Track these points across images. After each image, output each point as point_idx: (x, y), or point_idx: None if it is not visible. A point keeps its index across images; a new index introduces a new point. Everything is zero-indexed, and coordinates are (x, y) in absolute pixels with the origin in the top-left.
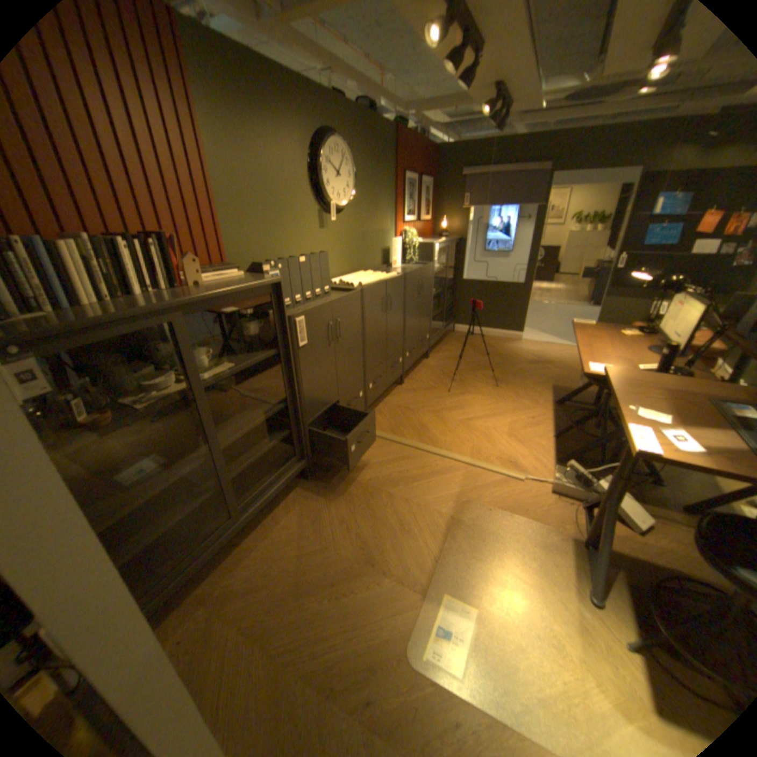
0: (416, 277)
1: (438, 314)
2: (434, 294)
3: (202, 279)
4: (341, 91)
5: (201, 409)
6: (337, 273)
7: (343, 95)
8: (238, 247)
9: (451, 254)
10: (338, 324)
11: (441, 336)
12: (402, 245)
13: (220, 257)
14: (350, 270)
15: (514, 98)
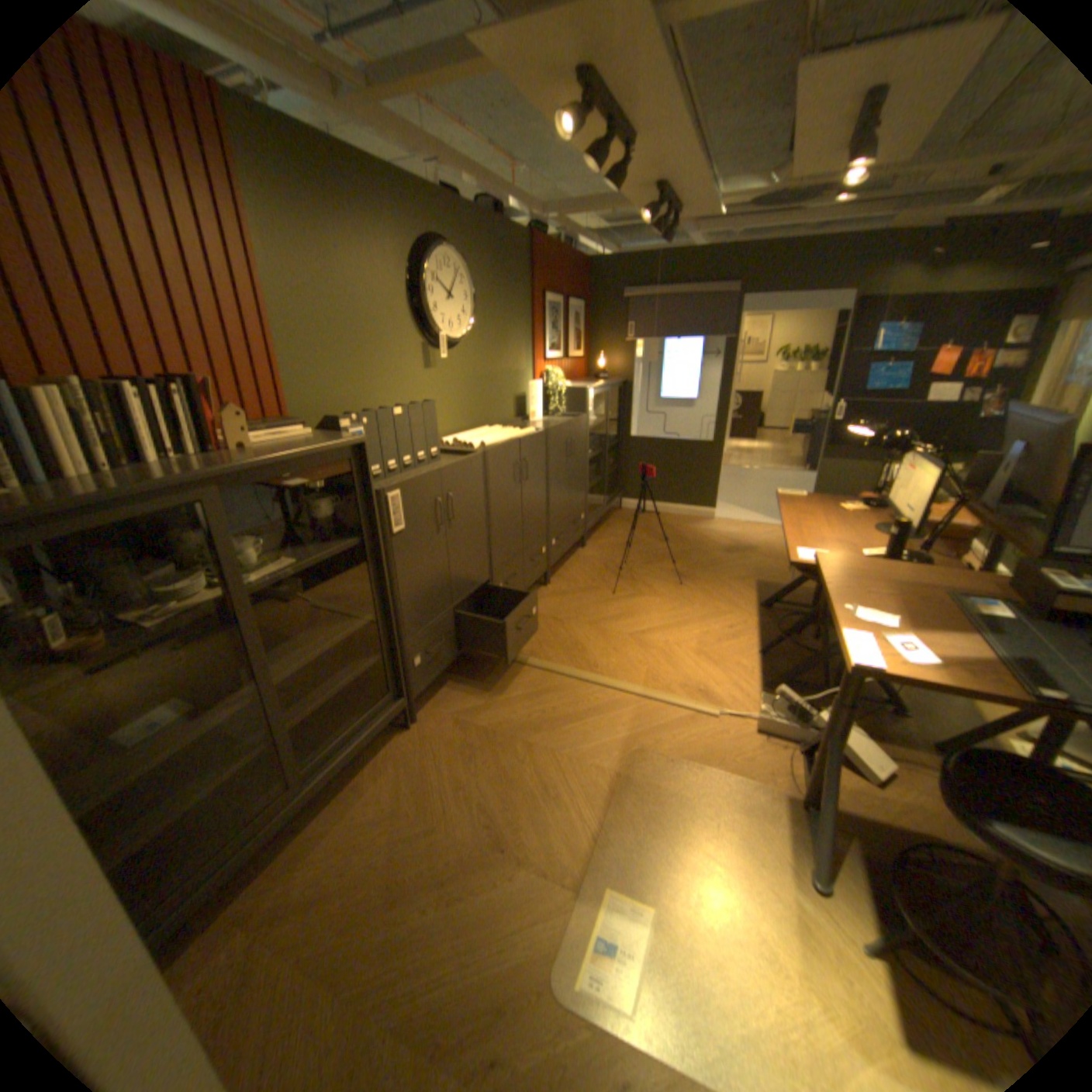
0: (563, 434)
1: (597, 484)
2: (590, 458)
3: (249, 440)
4: (453, 188)
5: (244, 626)
6: (451, 430)
7: (457, 192)
8: (305, 394)
9: (613, 403)
10: (450, 500)
11: (602, 516)
12: (543, 390)
13: (278, 409)
14: (469, 426)
15: (686, 201)
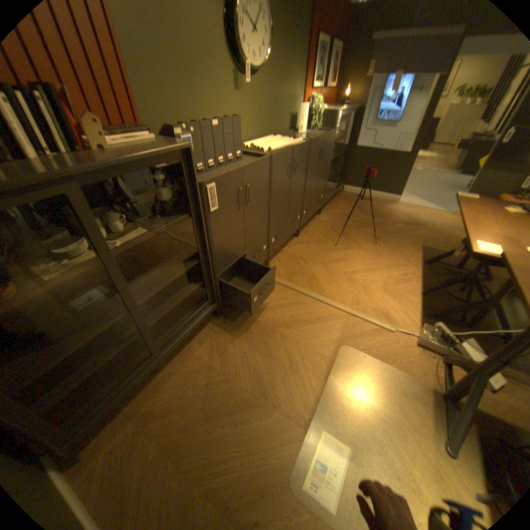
0: (319, 143)
1: (332, 176)
2: (331, 159)
3: (108, 142)
4: None
5: (114, 276)
6: (249, 137)
7: None
8: (152, 106)
9: (350, 121)
10: (247, 189)
11: (332, 196)
12: (309, 111)
13: (133, 118)
14: (261, 134)
15: None
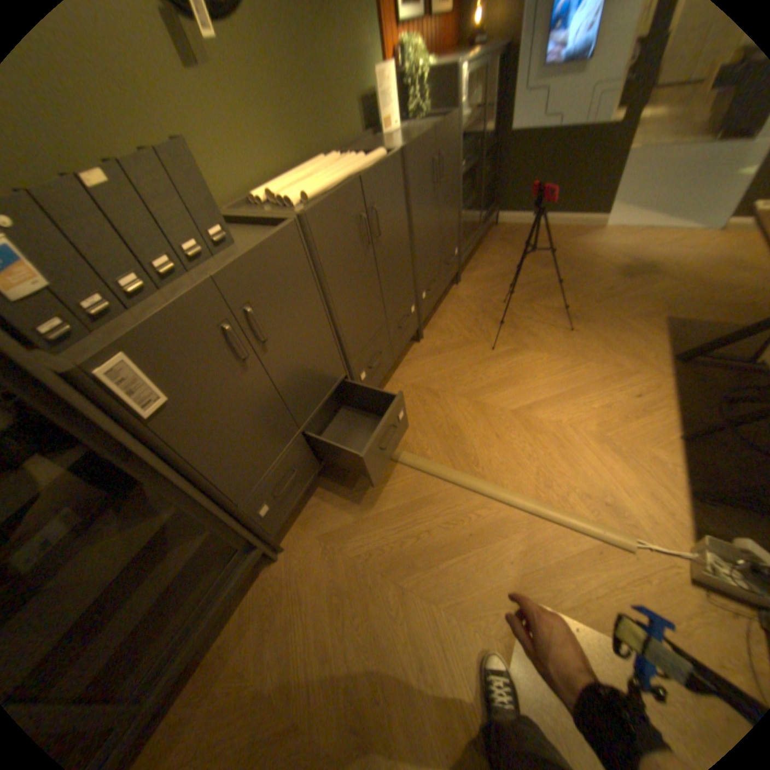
0: (426, 148)
1: (471, 203)
2: (463, 172)
3: None
4: None
5: None
6: (267, 173)
7: None
8: None
9: (491, 83)
10: (250, 317)
11: (477, 241)
12: (398, 79)
13: None
14: (295, 159)
15: None
